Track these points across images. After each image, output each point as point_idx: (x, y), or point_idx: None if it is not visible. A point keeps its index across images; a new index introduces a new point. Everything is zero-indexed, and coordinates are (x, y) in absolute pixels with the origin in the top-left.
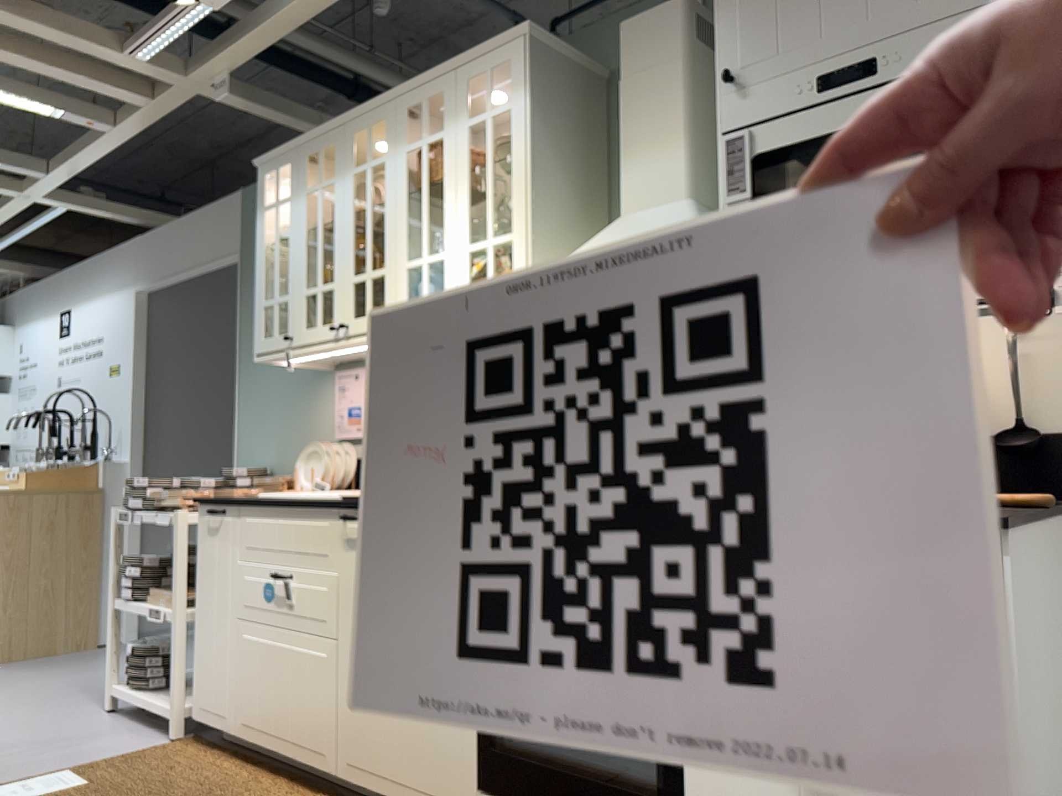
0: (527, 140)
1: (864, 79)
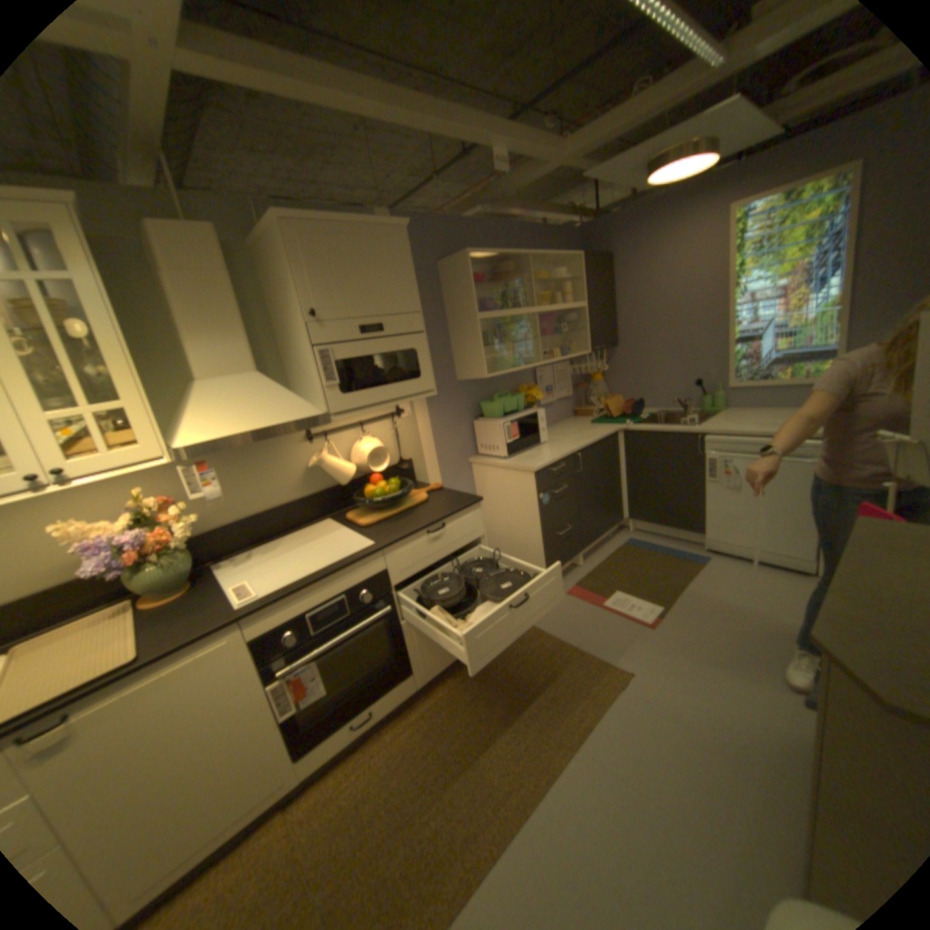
0: (112, 315)
1: (380, 332)
